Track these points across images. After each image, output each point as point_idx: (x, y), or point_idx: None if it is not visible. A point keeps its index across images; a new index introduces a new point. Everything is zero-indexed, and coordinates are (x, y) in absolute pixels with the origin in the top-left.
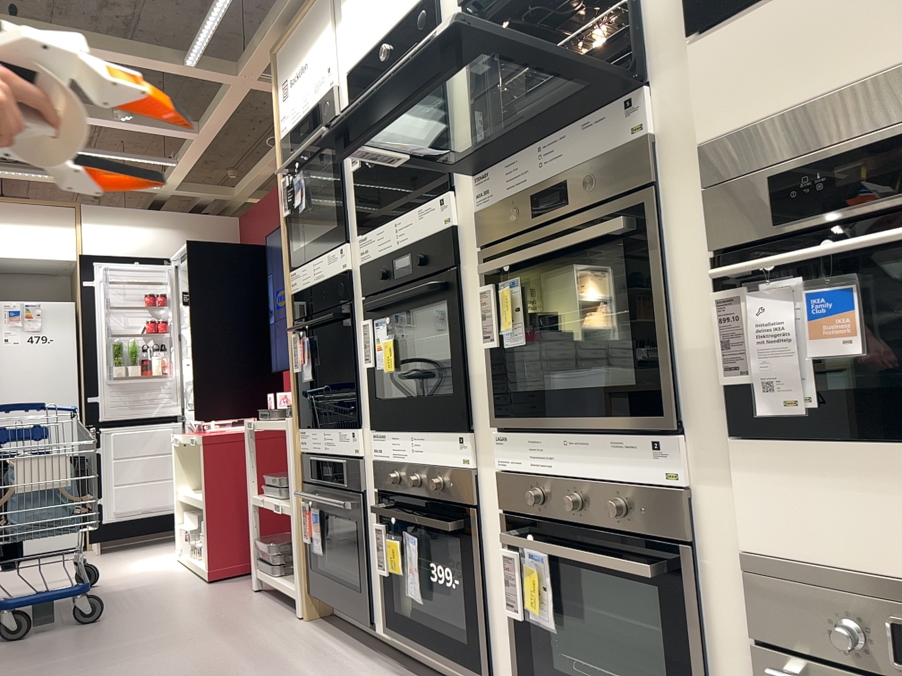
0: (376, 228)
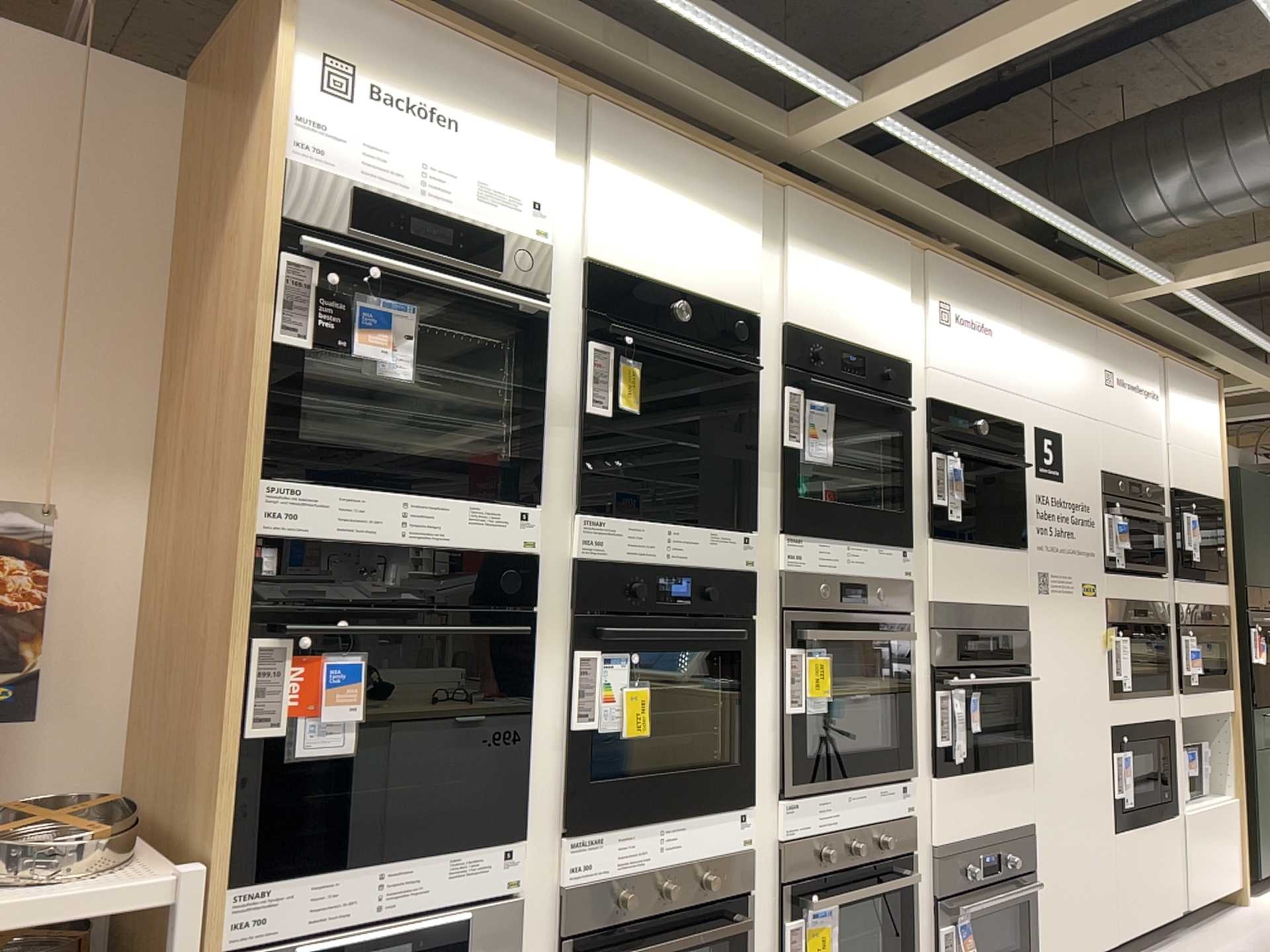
0: (634, 521)
